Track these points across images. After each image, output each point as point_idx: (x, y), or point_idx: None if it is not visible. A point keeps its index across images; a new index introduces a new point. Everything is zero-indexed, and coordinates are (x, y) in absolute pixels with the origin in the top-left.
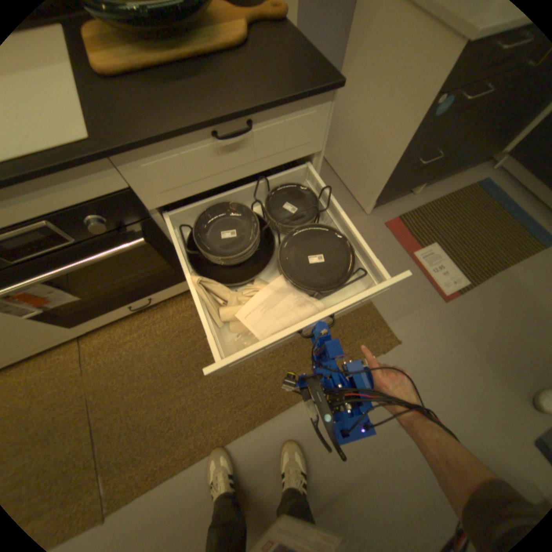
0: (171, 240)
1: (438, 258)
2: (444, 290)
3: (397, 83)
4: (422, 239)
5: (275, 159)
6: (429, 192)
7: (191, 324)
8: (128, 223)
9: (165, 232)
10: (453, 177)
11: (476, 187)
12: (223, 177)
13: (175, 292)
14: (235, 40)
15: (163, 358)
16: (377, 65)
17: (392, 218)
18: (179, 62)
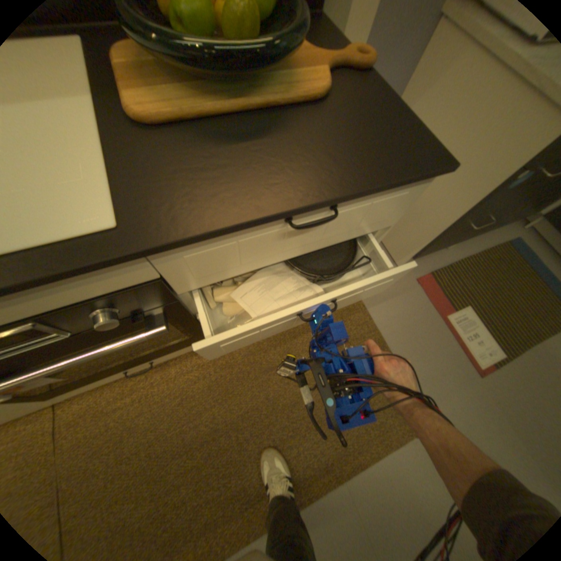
0: (195, 315)
1: (473, 325)
2: (480, 364)
3: (466, 144)
4: (457, 302)
5: (343, 236)
6: (462, 247)
7: (197, 390)
8: (147, 307)
9: (190, 309)
10: (486, 233)
11: (509, 246)
12: (279, 256)
13: (182, 353)
14: (315, 89)
15: (161, 434)
16: (442, 120)
17: (425, 274)
18: (243, 111)
